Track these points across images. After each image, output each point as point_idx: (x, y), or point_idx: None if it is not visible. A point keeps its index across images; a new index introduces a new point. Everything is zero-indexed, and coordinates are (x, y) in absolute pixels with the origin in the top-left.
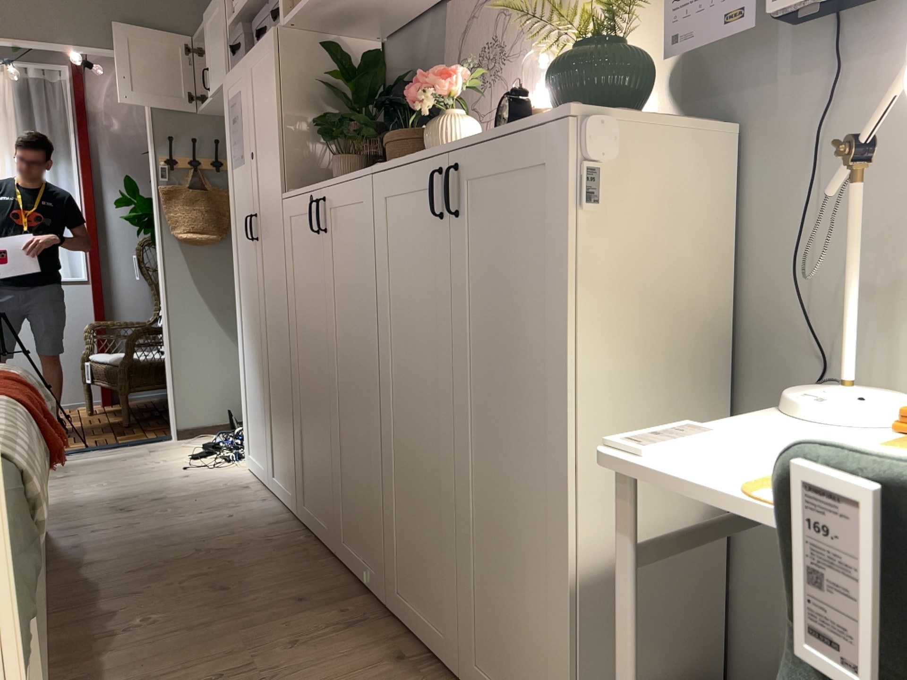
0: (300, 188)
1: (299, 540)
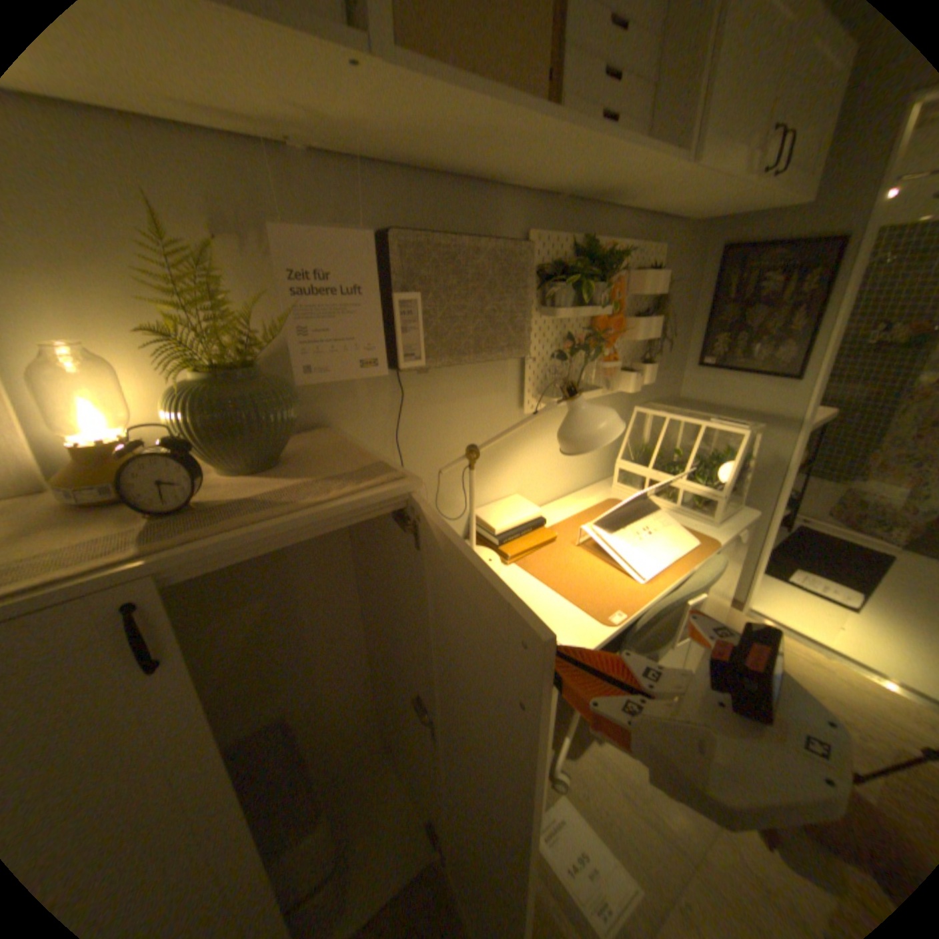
0: None
1: None
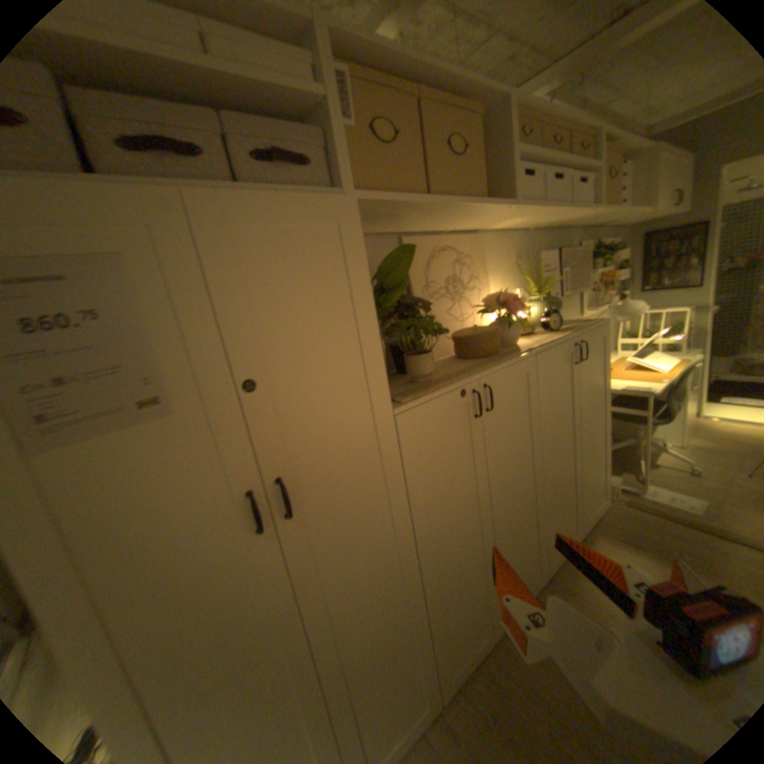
0: (430, 391)
1: (477, 686)
